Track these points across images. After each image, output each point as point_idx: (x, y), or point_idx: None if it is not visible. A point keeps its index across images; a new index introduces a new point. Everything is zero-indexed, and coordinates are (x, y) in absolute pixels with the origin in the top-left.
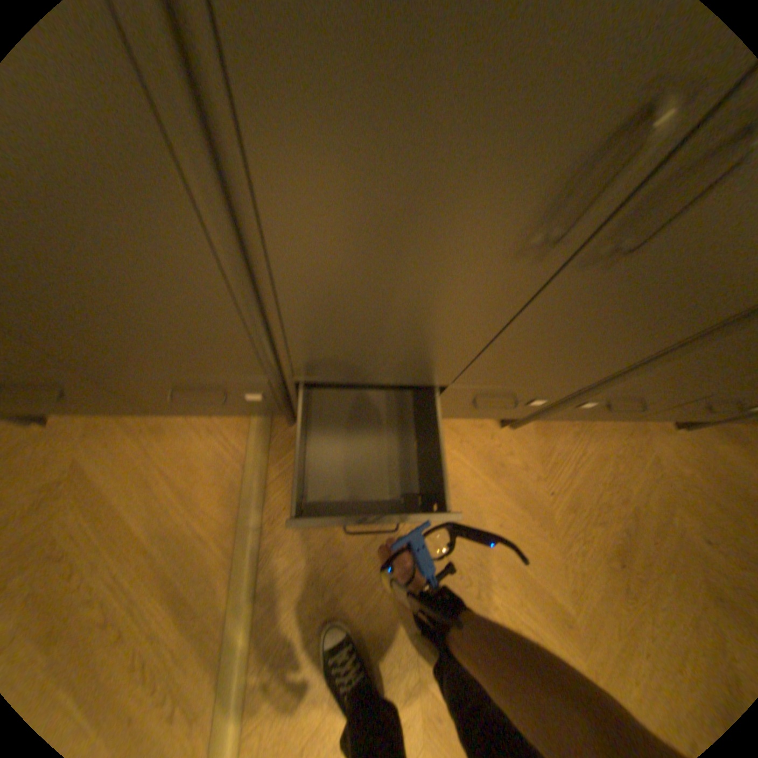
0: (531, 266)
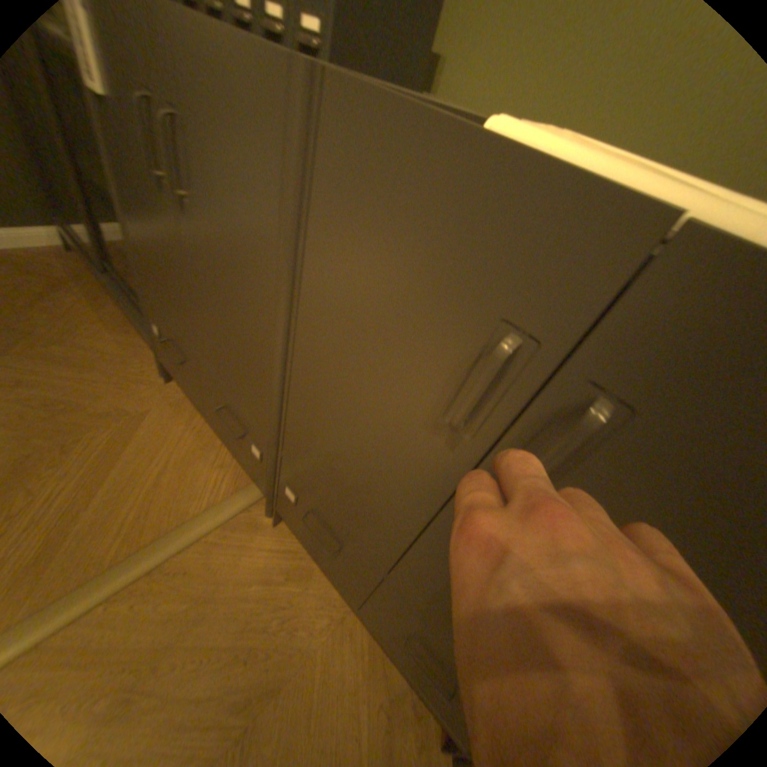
0: (442, 451)
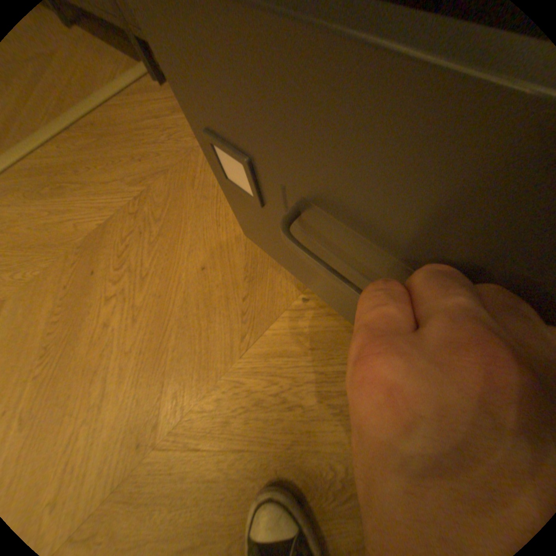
0: None
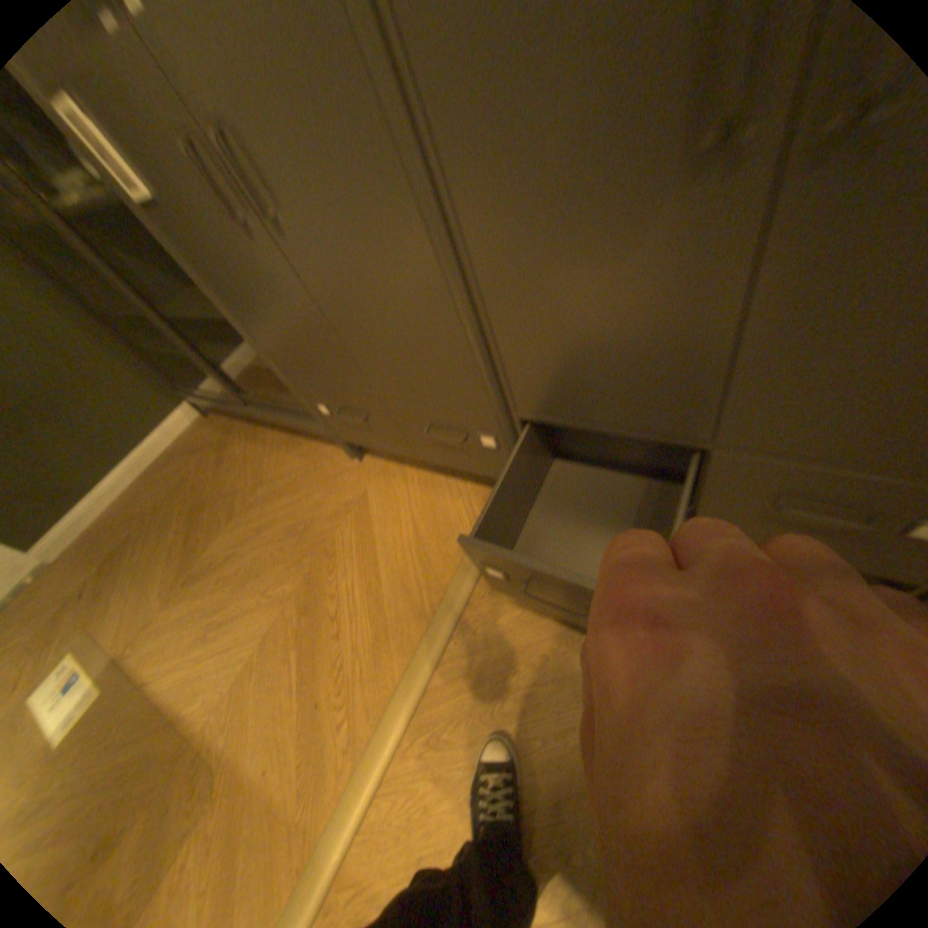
0: (729, 194)
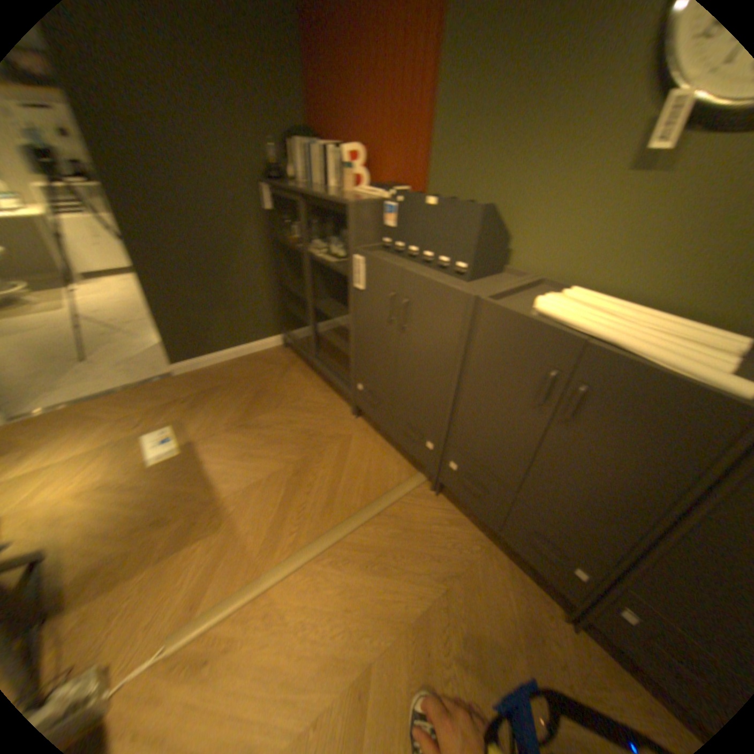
0: (539, 415)
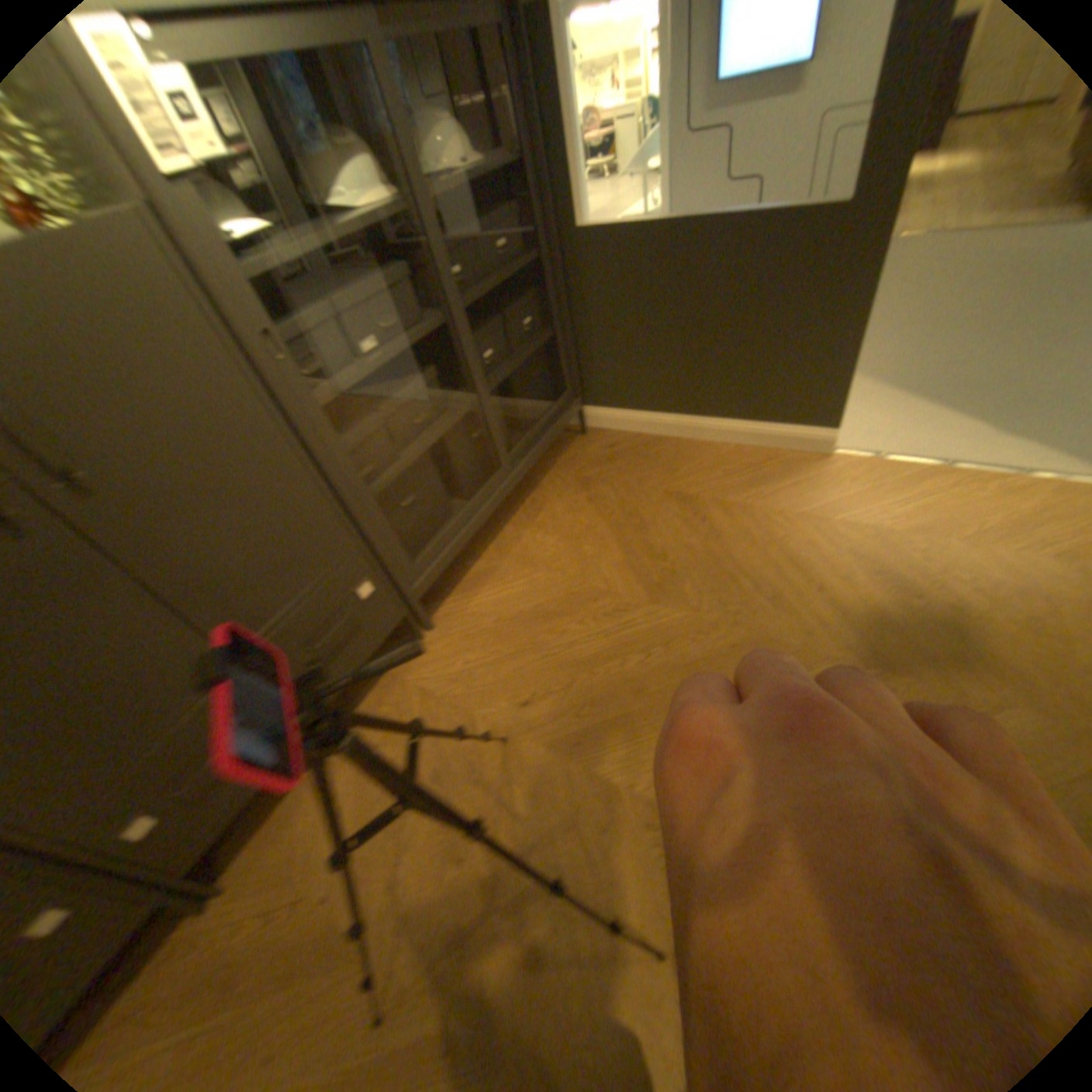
0: None
